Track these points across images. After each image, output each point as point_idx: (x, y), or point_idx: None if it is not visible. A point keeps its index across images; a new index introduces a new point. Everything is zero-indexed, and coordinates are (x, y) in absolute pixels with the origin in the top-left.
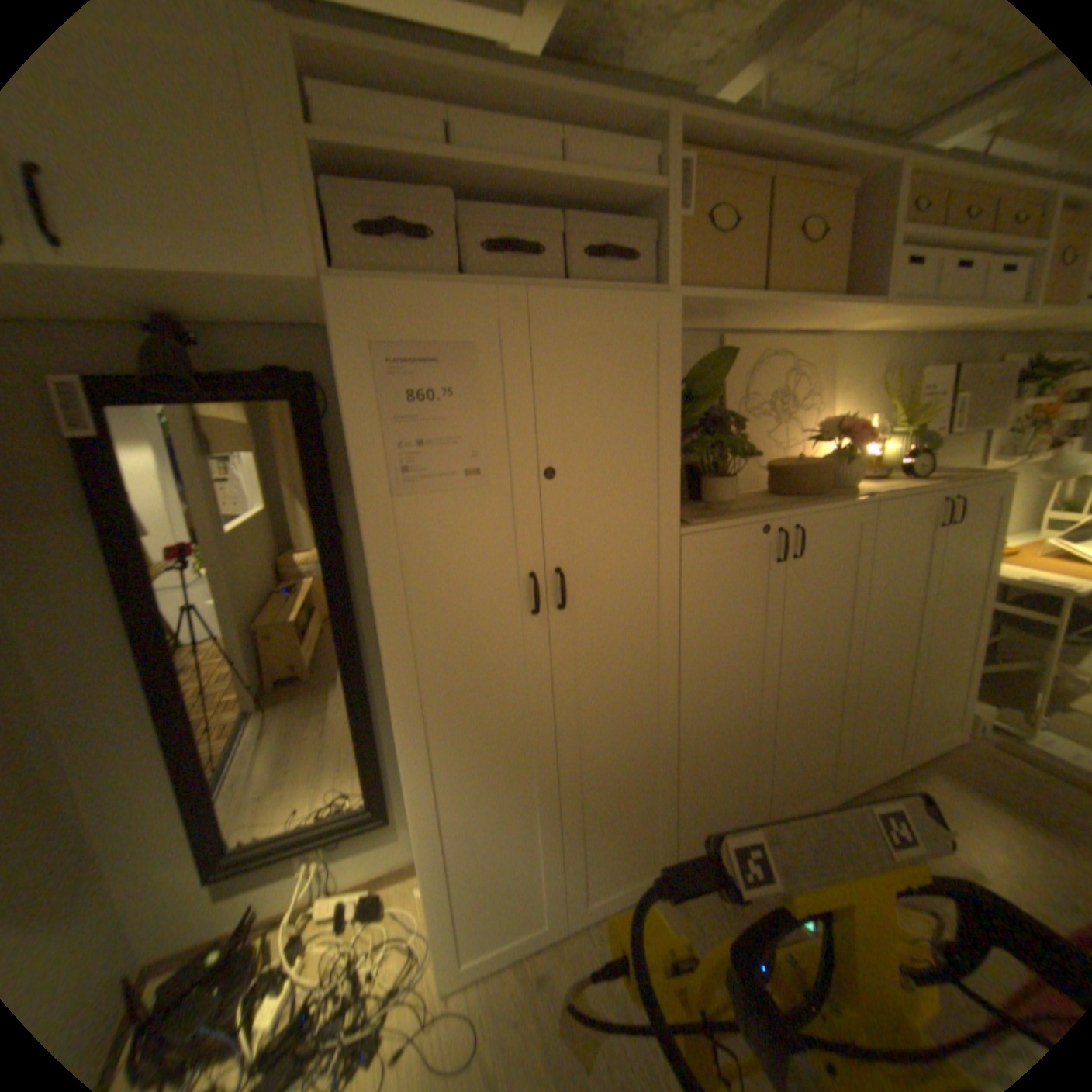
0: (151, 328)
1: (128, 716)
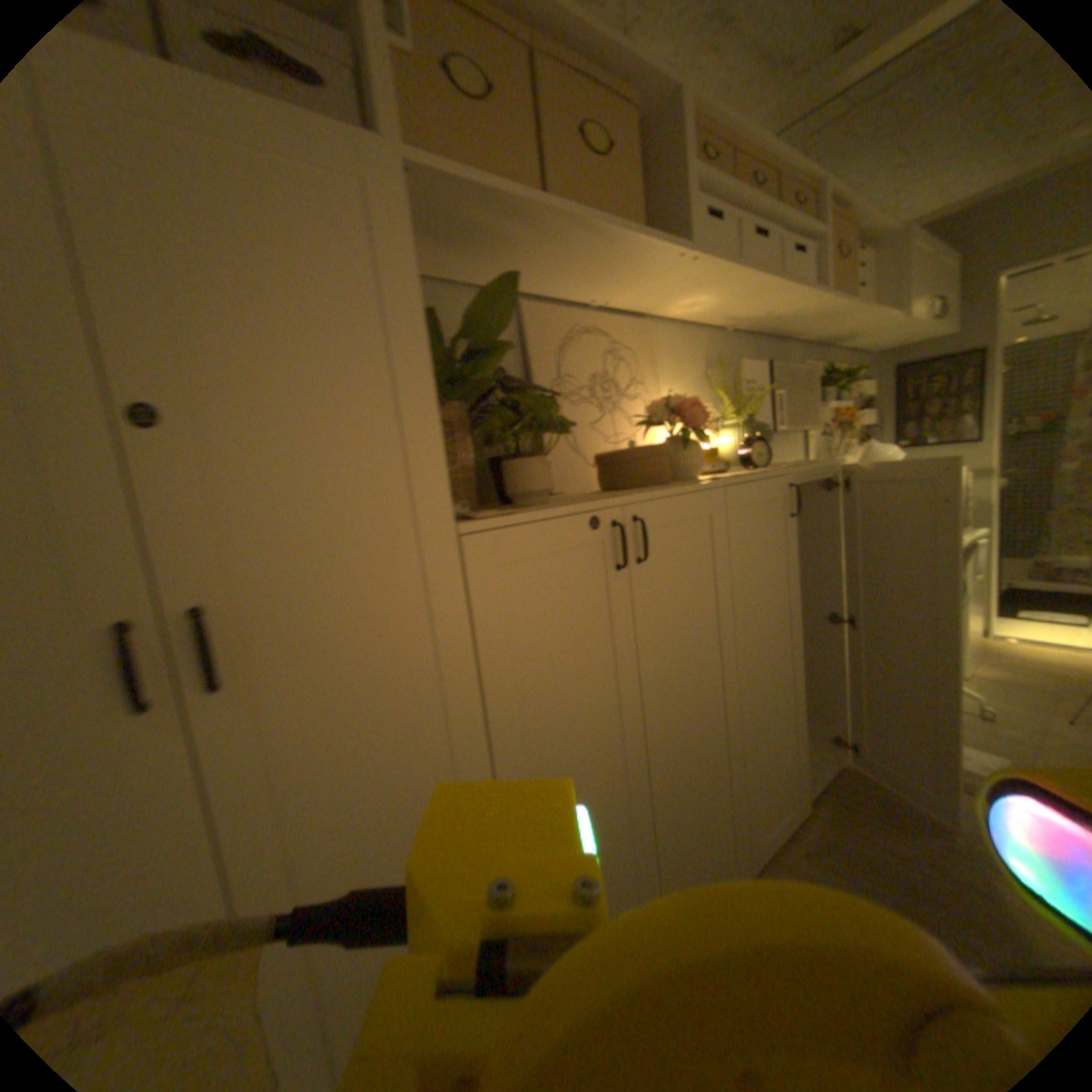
0: None
1: None
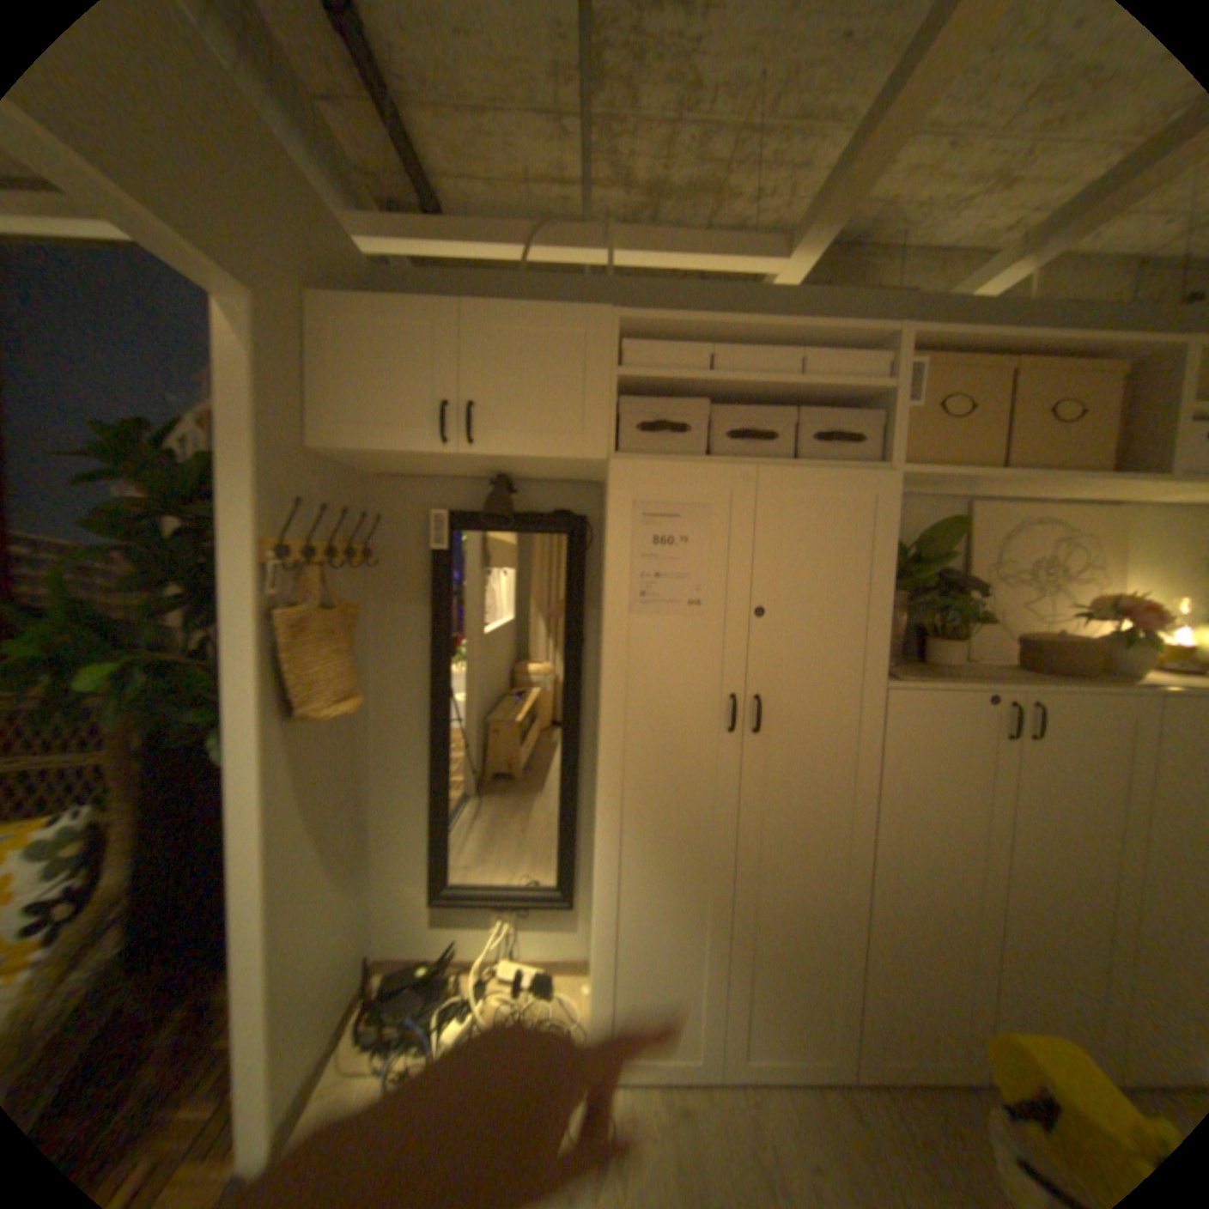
0: (494, 483)
1: (416, 750)
